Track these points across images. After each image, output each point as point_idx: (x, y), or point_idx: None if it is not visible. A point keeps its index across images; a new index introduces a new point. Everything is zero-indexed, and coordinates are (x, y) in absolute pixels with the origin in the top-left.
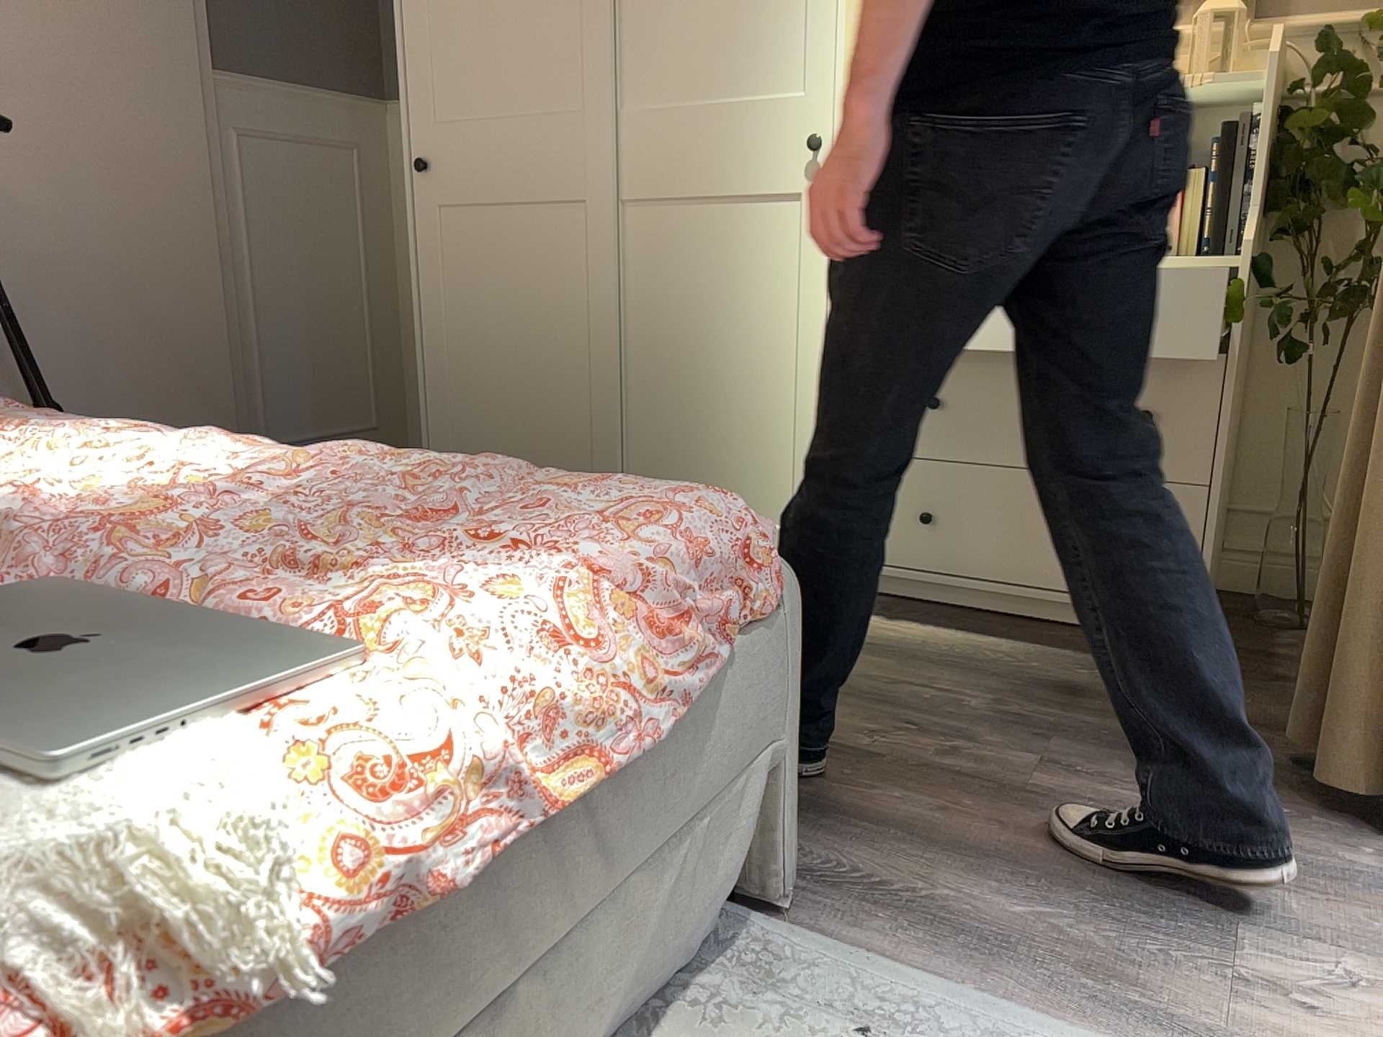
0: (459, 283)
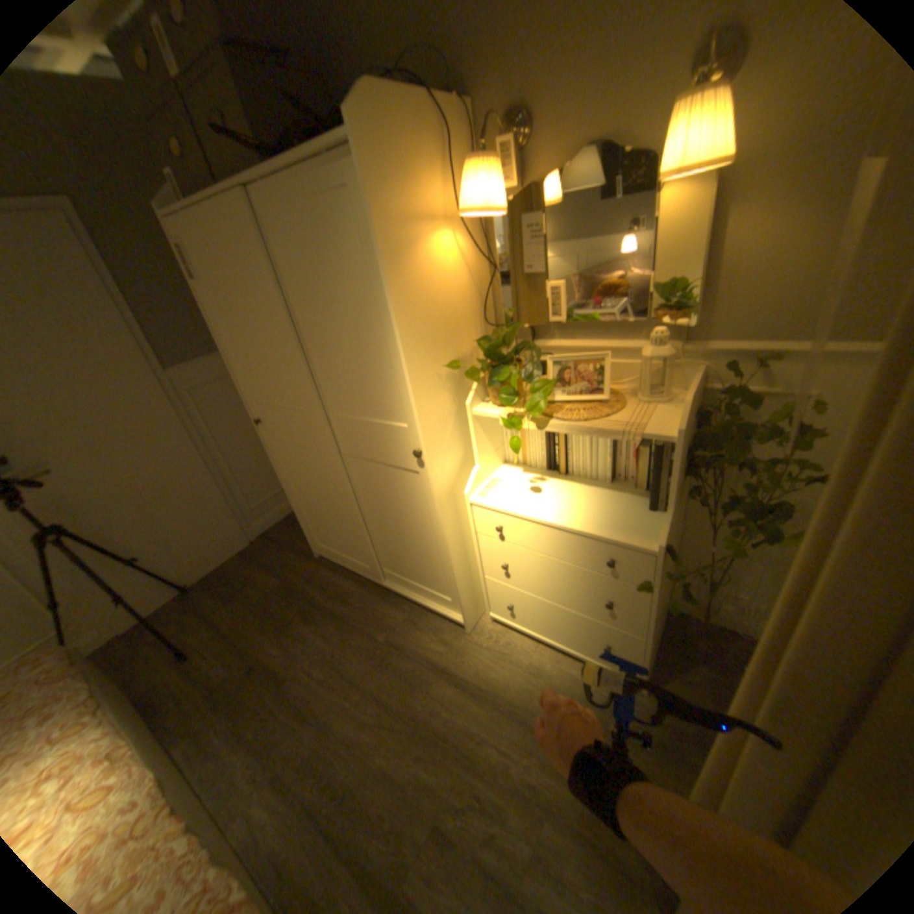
0: (290, 472)
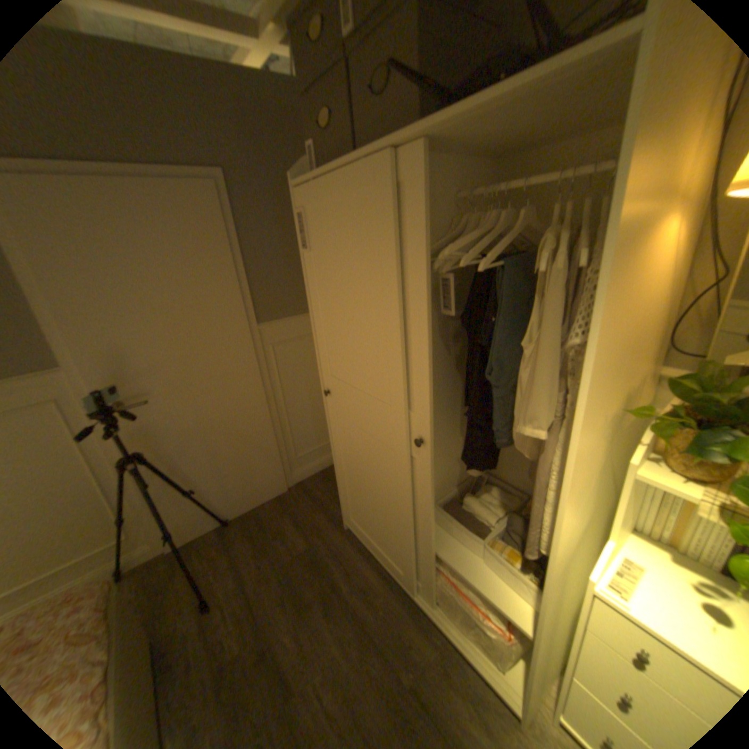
0: (345, 447)
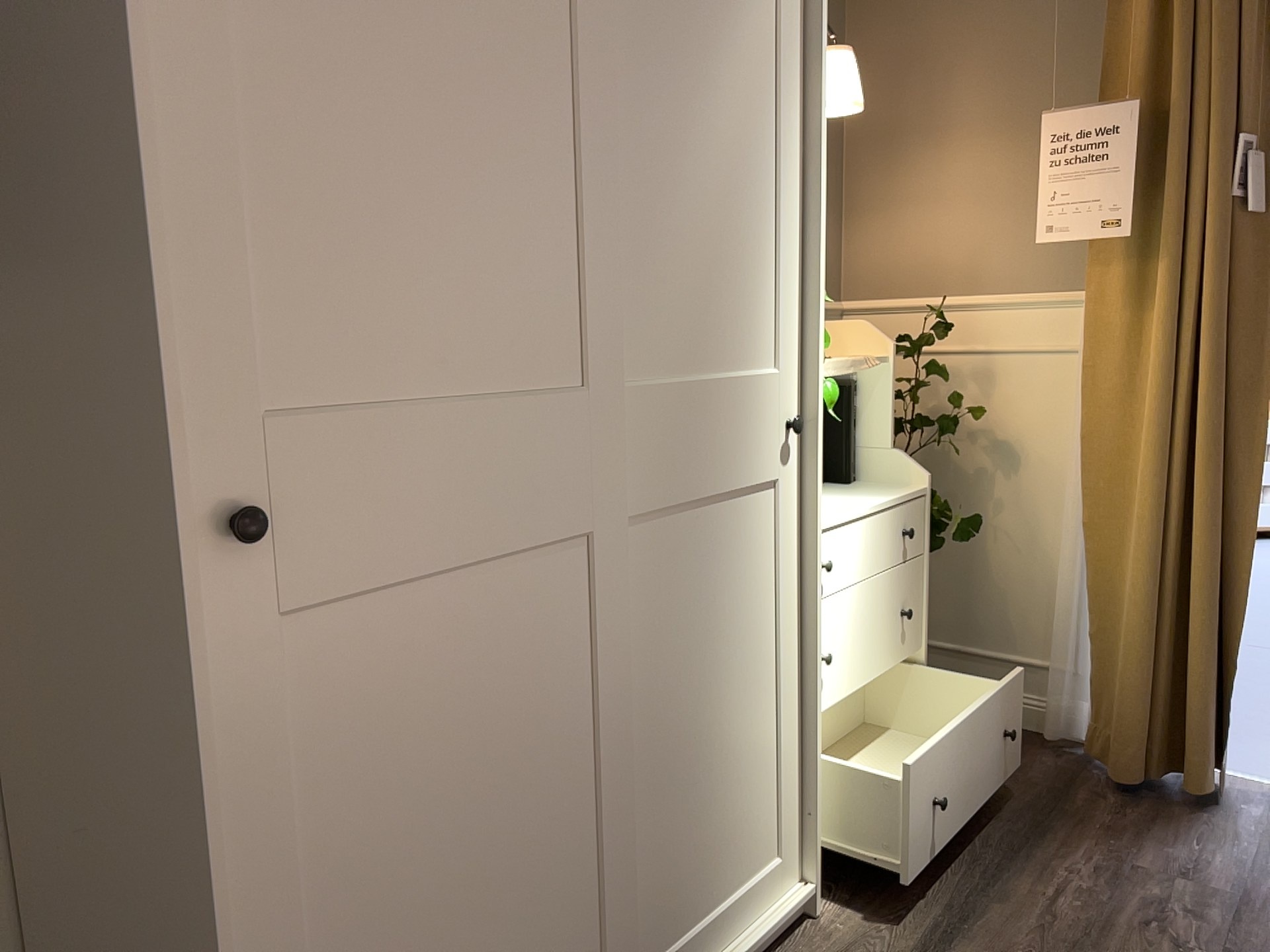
0: (333, 776)
